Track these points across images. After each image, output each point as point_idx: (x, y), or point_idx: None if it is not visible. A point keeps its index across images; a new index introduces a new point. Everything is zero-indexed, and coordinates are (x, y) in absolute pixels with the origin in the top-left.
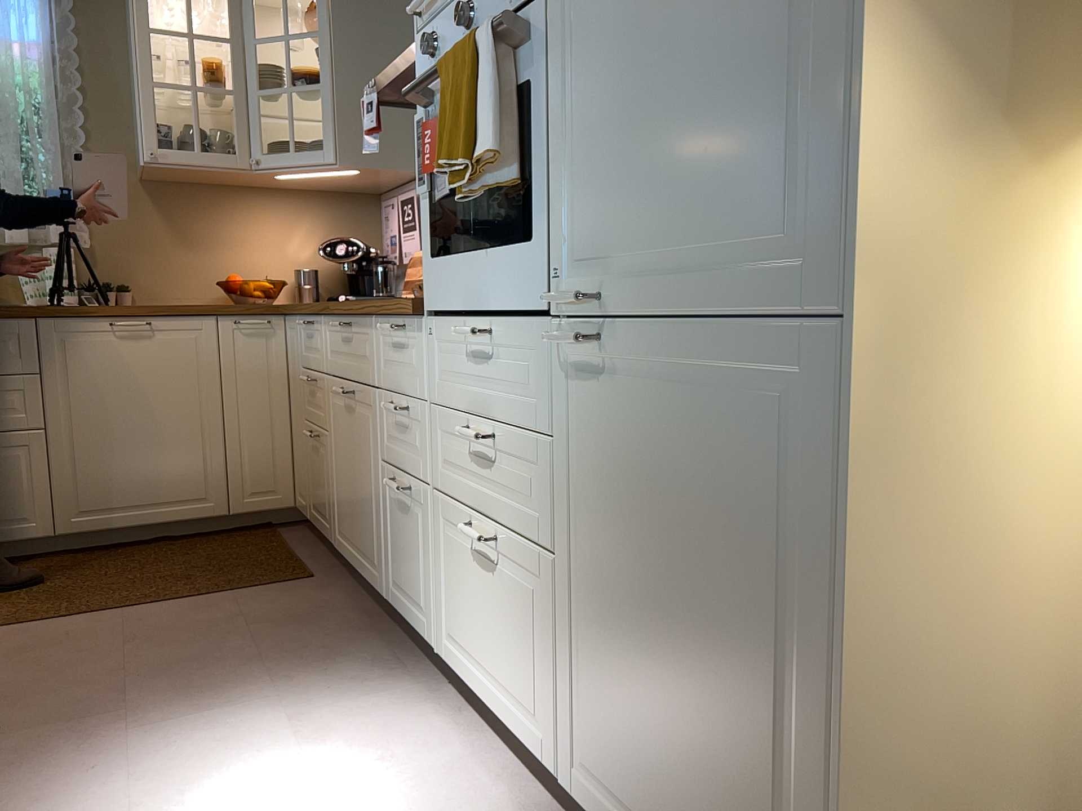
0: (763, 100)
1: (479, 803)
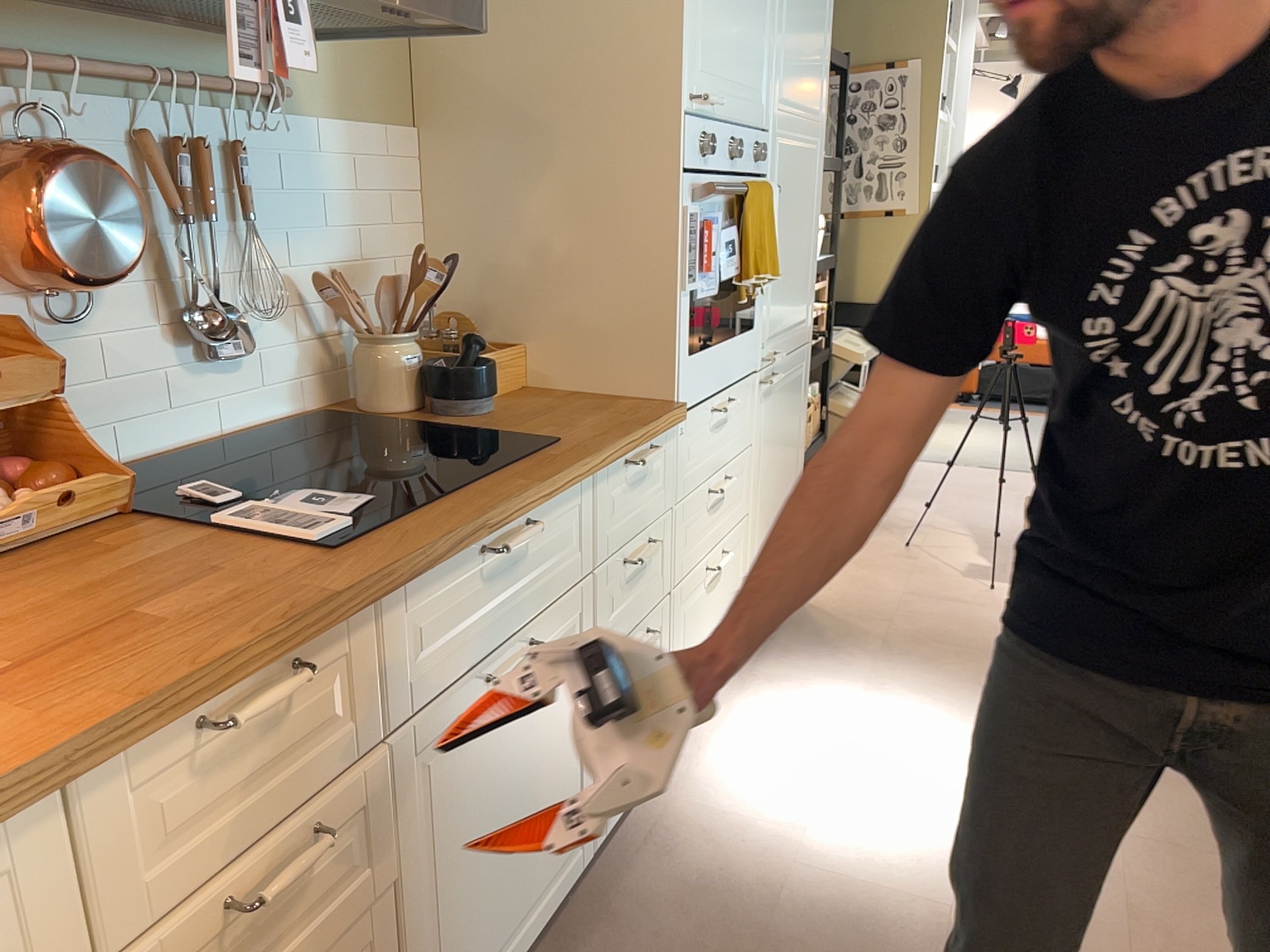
0: (805, 271)
1: (752, 709)
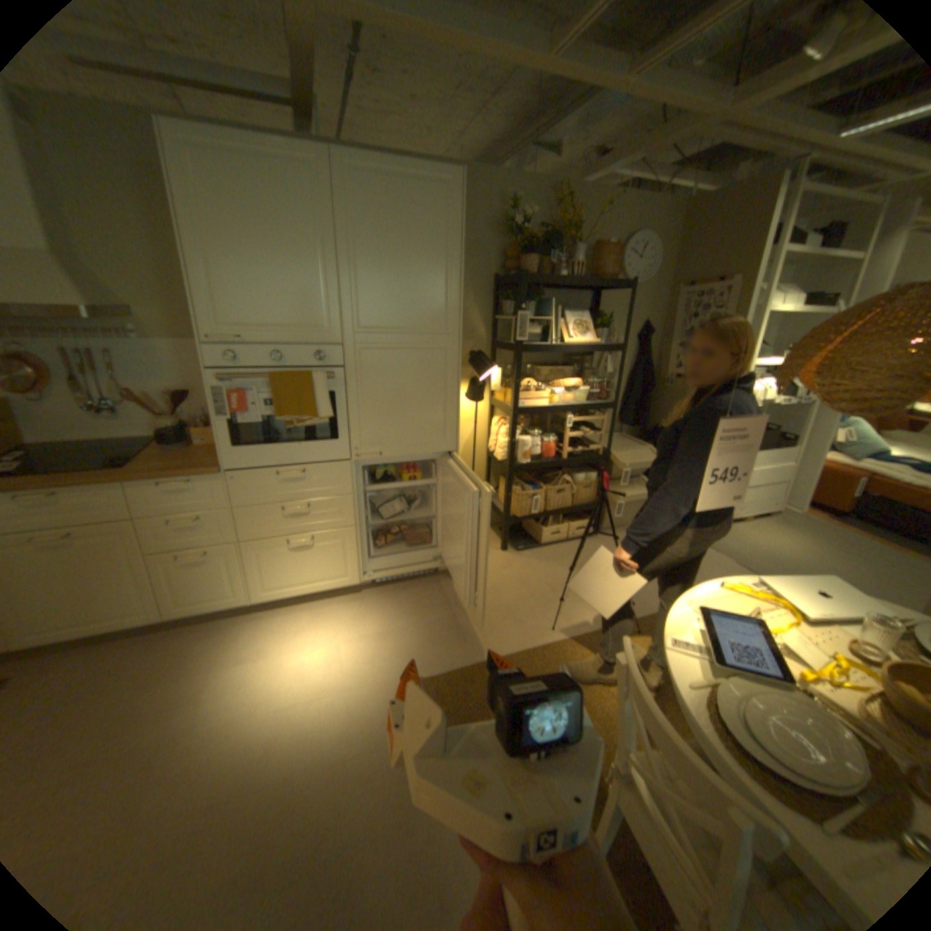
0: (432, 414)
1: (331, 612)
